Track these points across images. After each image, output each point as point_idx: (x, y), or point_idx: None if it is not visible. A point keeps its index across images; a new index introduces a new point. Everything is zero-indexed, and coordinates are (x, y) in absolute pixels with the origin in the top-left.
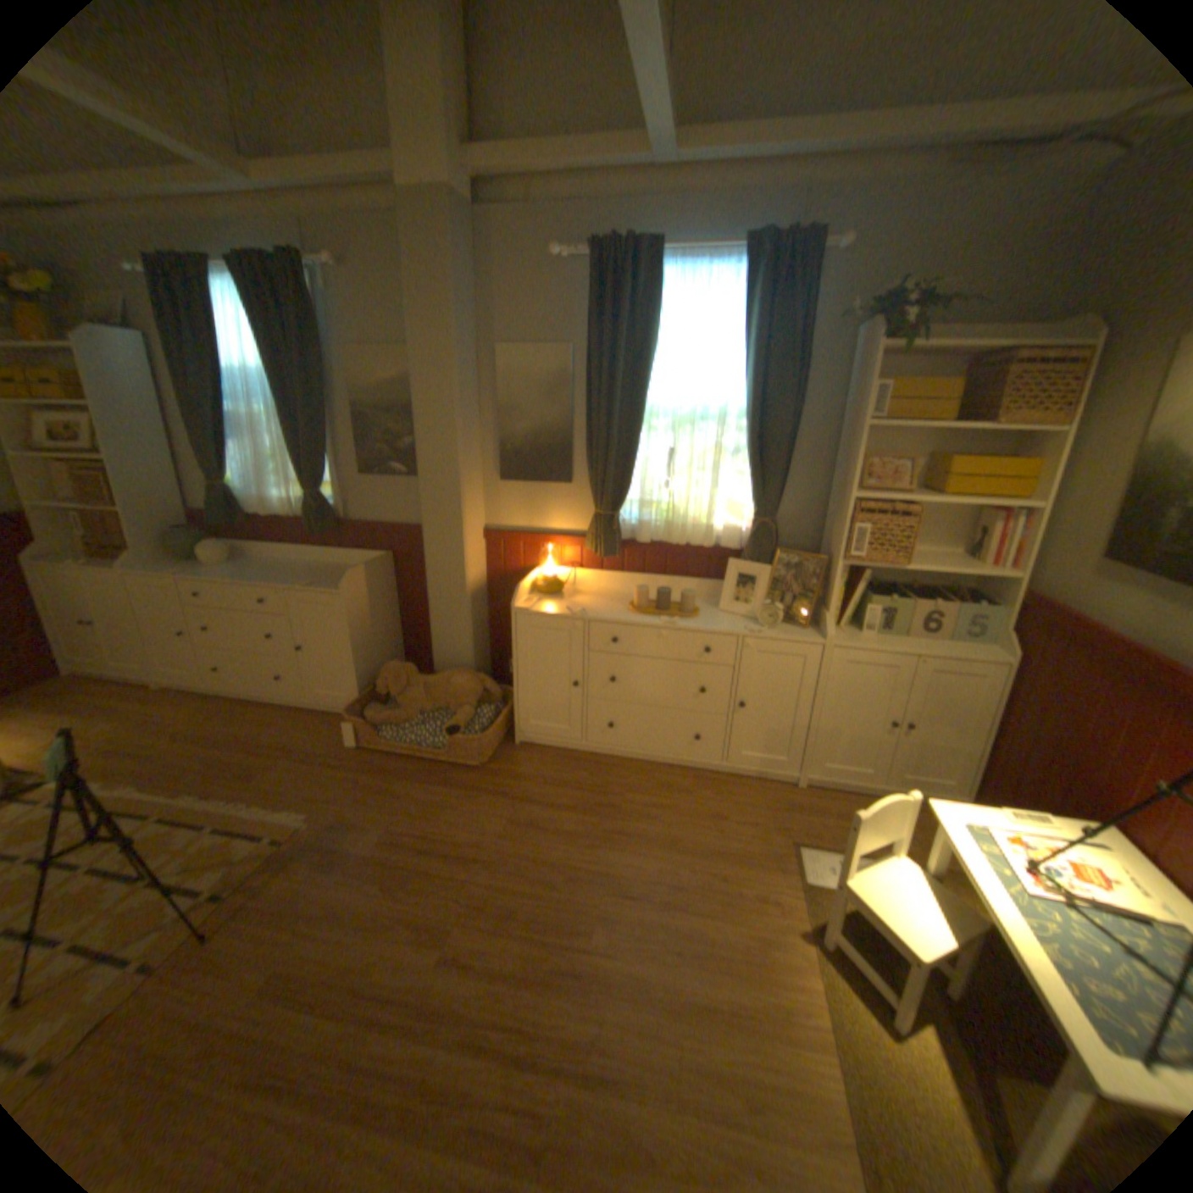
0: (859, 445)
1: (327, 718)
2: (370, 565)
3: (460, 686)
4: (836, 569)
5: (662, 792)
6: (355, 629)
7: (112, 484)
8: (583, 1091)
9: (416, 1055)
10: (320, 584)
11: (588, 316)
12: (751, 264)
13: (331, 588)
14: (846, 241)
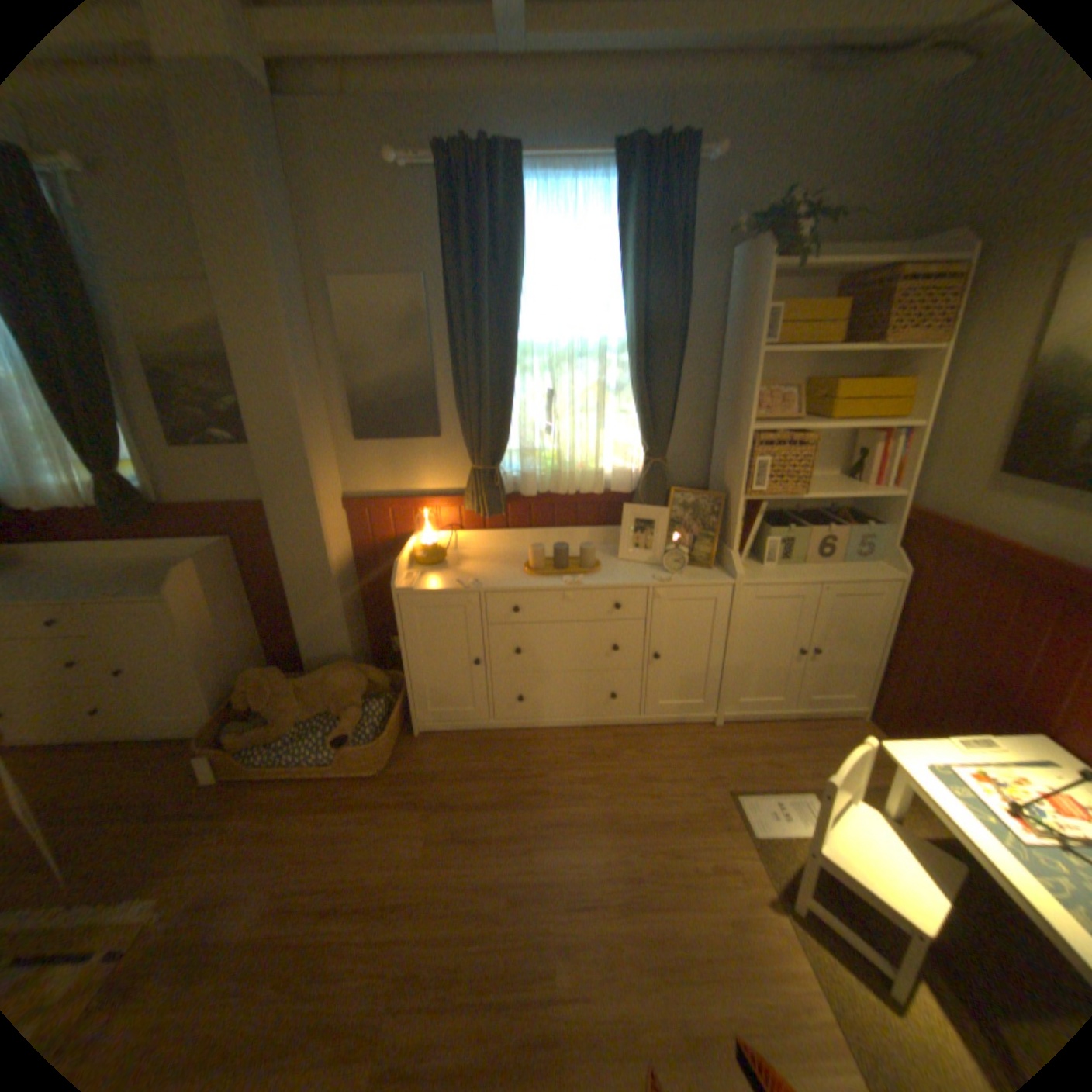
0: (755, 373)
1: (173, 747)
2: (202, 555)
3: (339, 683)
4: (738, 505)
5: (586, 761)
6: (192, 637)
7: None
8: None
9: None
10: (134, 589)
11: (441, 237)
12: (620, 176)
13: (150, 593)
14: (721, 149)
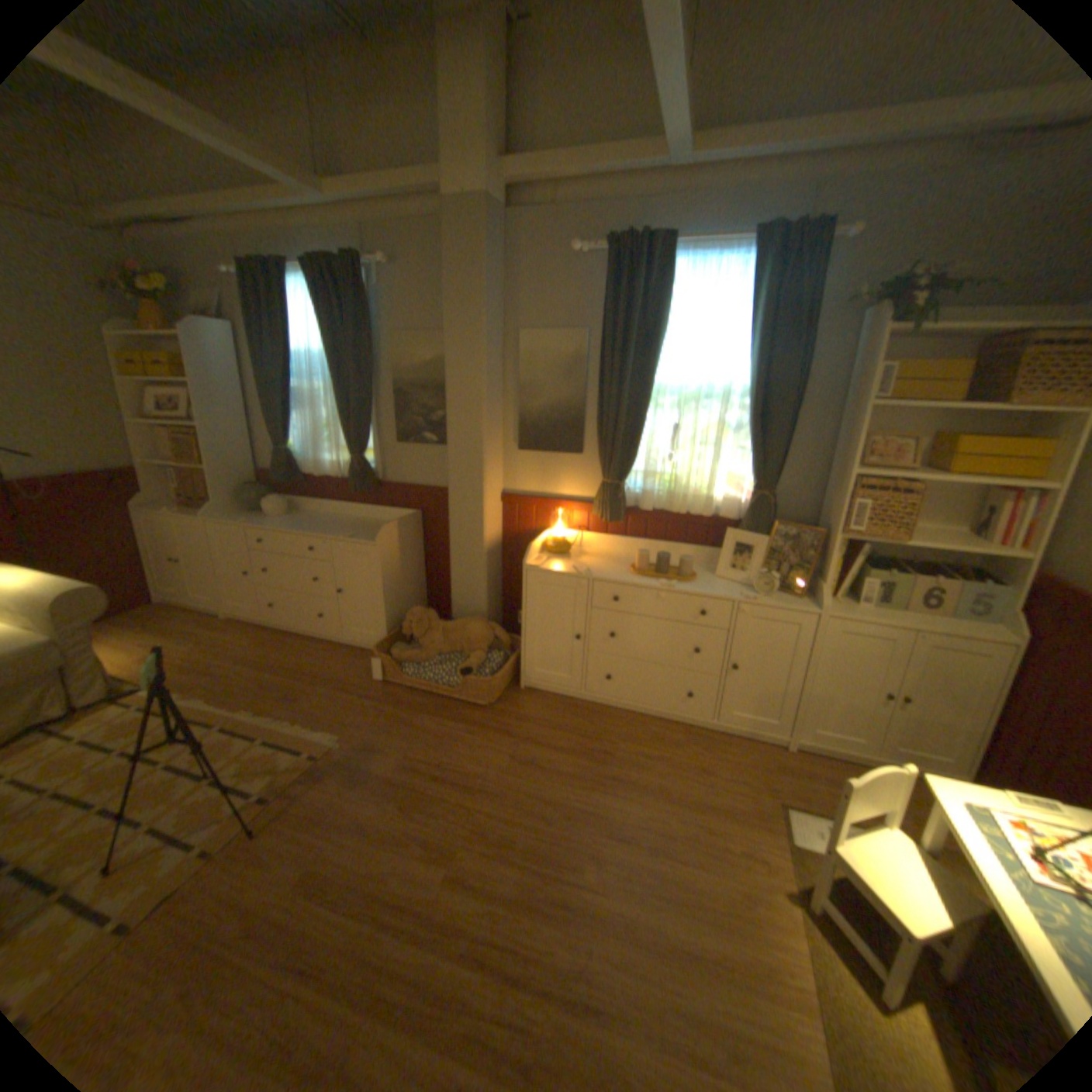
0: (862, 423)
1: (359, 653)
2: (402, 521)
3: (474, 632)
4: (835, 542)
5: (654, 744)
6: (386, 577)
7: (200, 446)
8: (571, 1016)
9: (422, 961)
10: (359, 536)
11: (604, 304)
12: (760, 254)
13: (368, 540)
14: (855, 230)
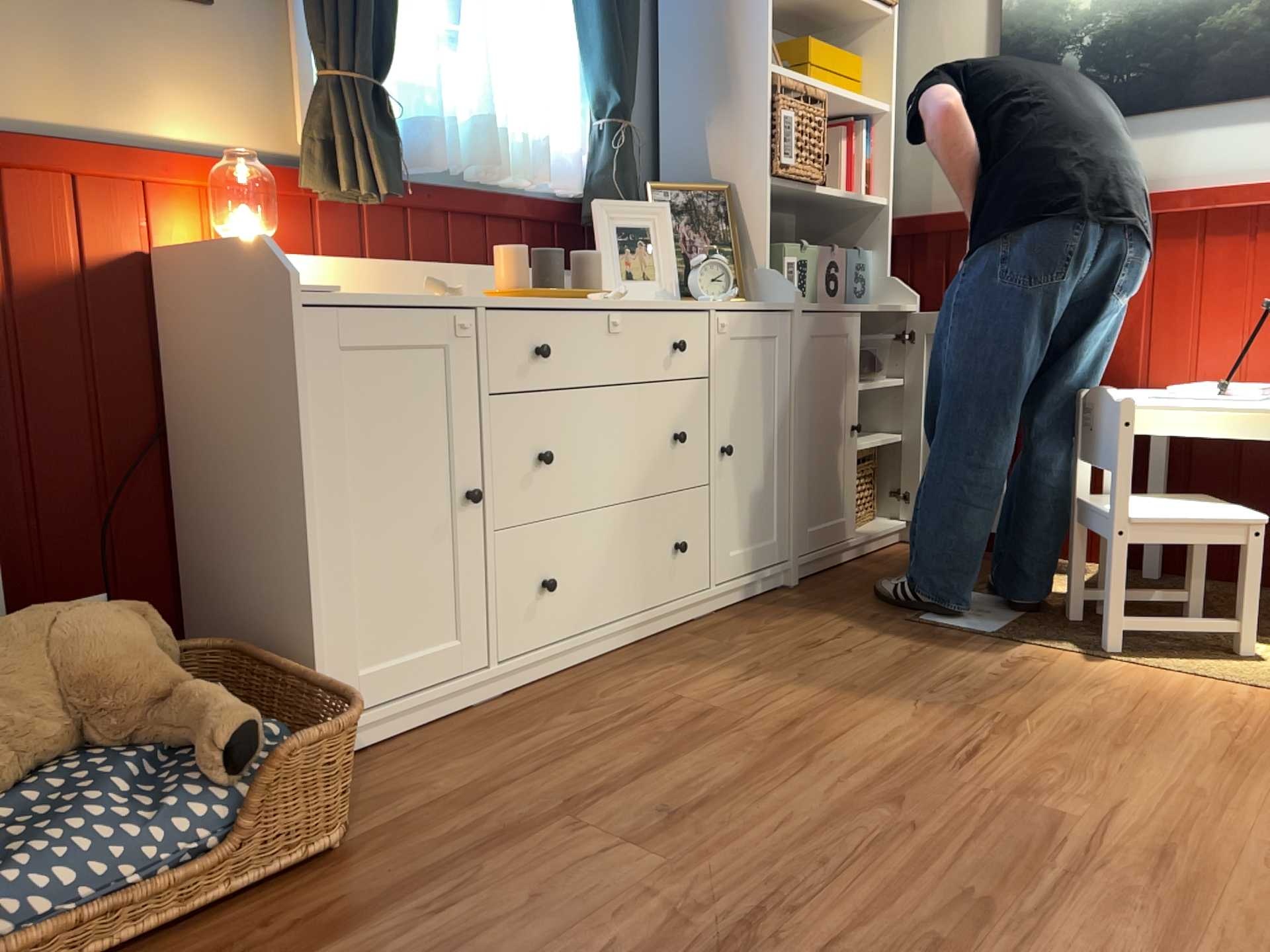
0: None
1: None
2: None
3: (103, 633)
4: (762, 190)
5: (703, 665)
6: None
7: None
8: None
9: None
10: None
11: None
12: None
13: None
14: None
